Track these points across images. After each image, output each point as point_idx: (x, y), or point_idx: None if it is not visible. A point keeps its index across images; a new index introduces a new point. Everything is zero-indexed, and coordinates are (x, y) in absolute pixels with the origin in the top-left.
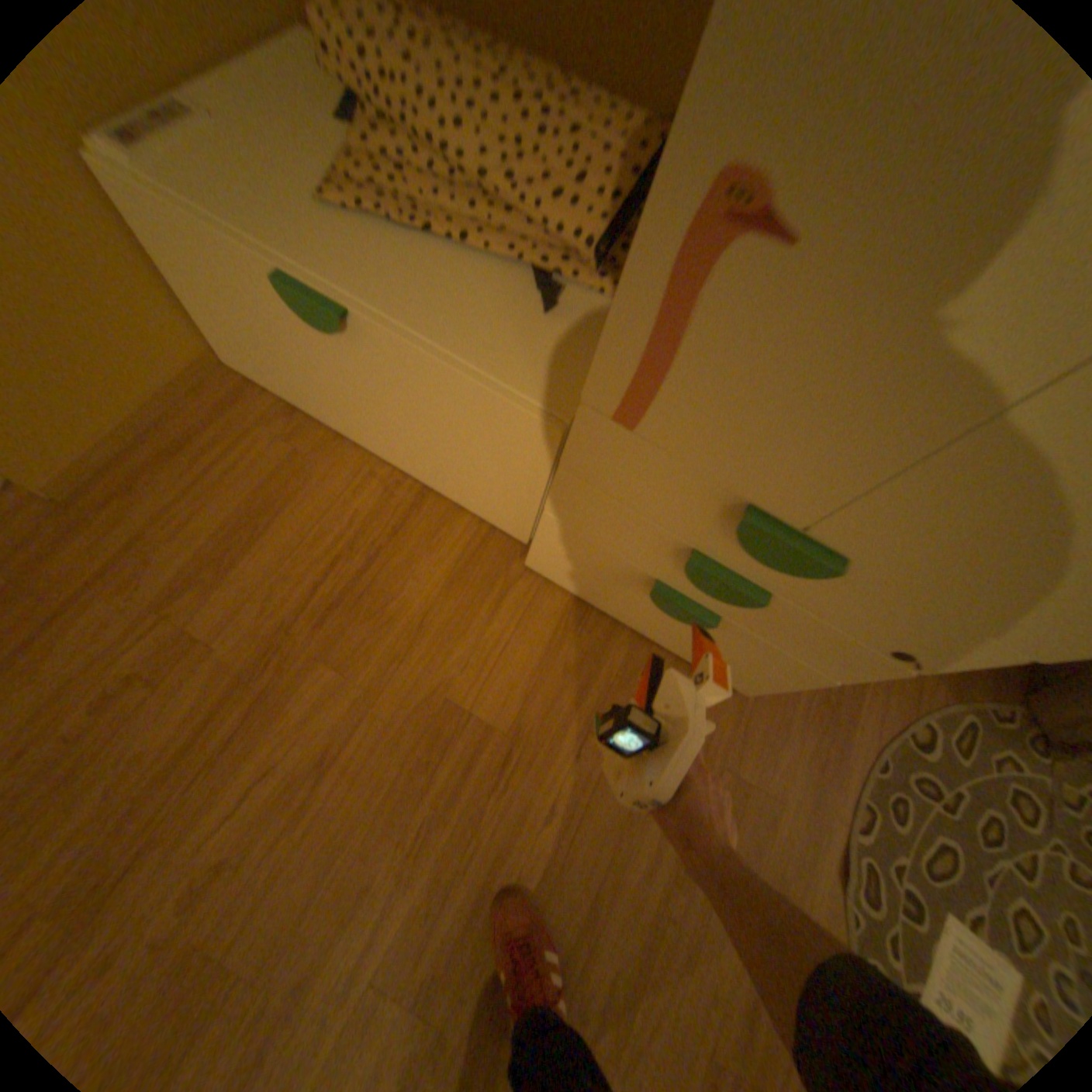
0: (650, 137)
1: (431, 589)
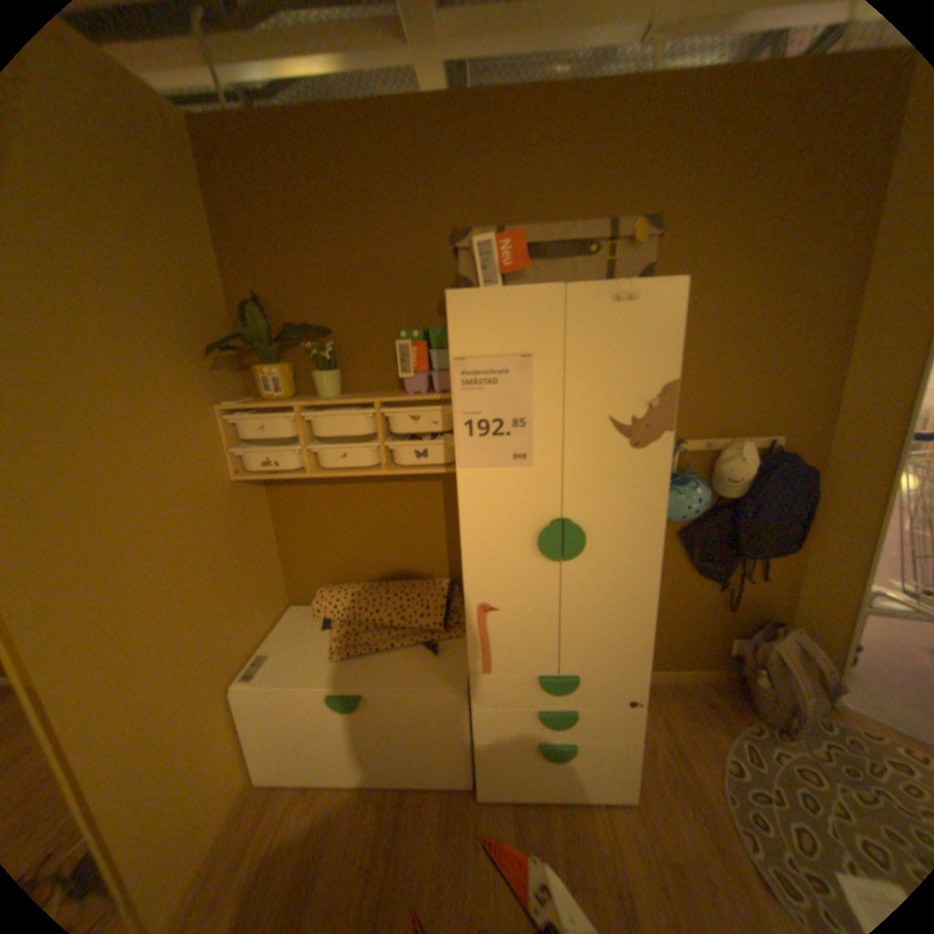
0: (443, 586)
1: (432, 855)
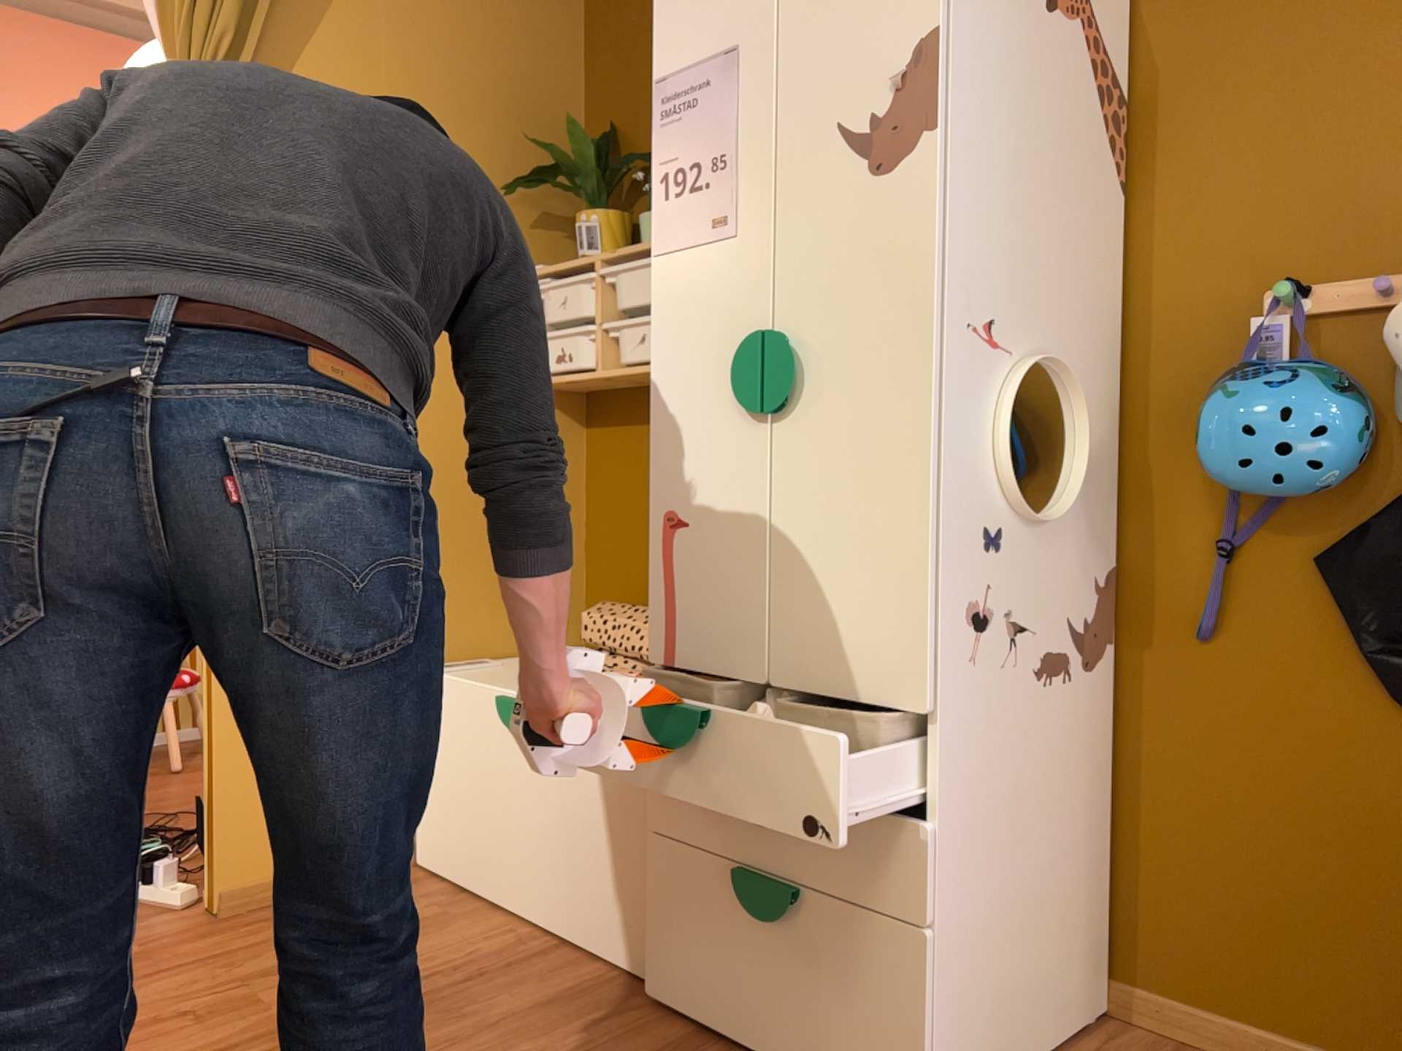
0: None
1: (522, 1005)
